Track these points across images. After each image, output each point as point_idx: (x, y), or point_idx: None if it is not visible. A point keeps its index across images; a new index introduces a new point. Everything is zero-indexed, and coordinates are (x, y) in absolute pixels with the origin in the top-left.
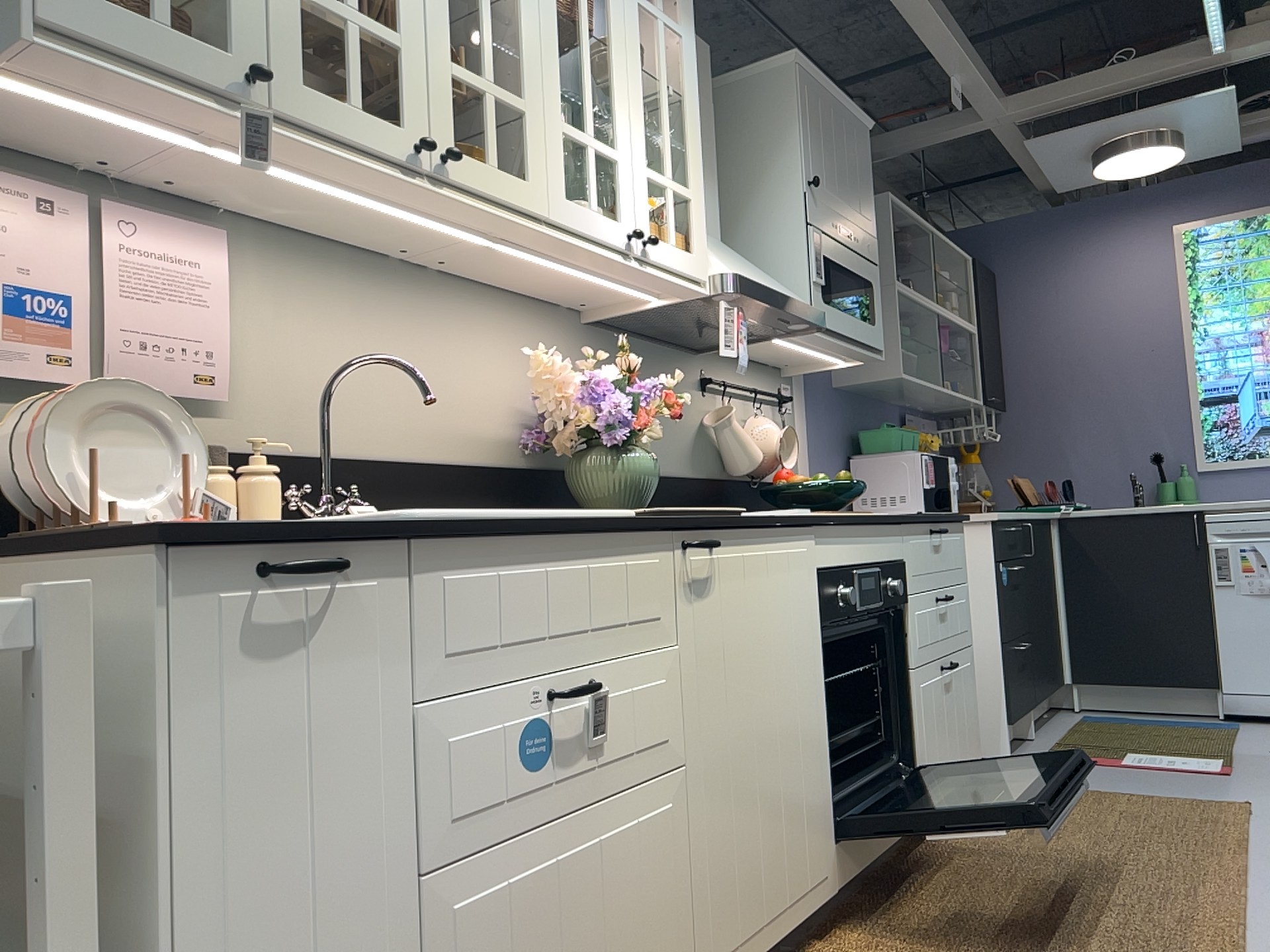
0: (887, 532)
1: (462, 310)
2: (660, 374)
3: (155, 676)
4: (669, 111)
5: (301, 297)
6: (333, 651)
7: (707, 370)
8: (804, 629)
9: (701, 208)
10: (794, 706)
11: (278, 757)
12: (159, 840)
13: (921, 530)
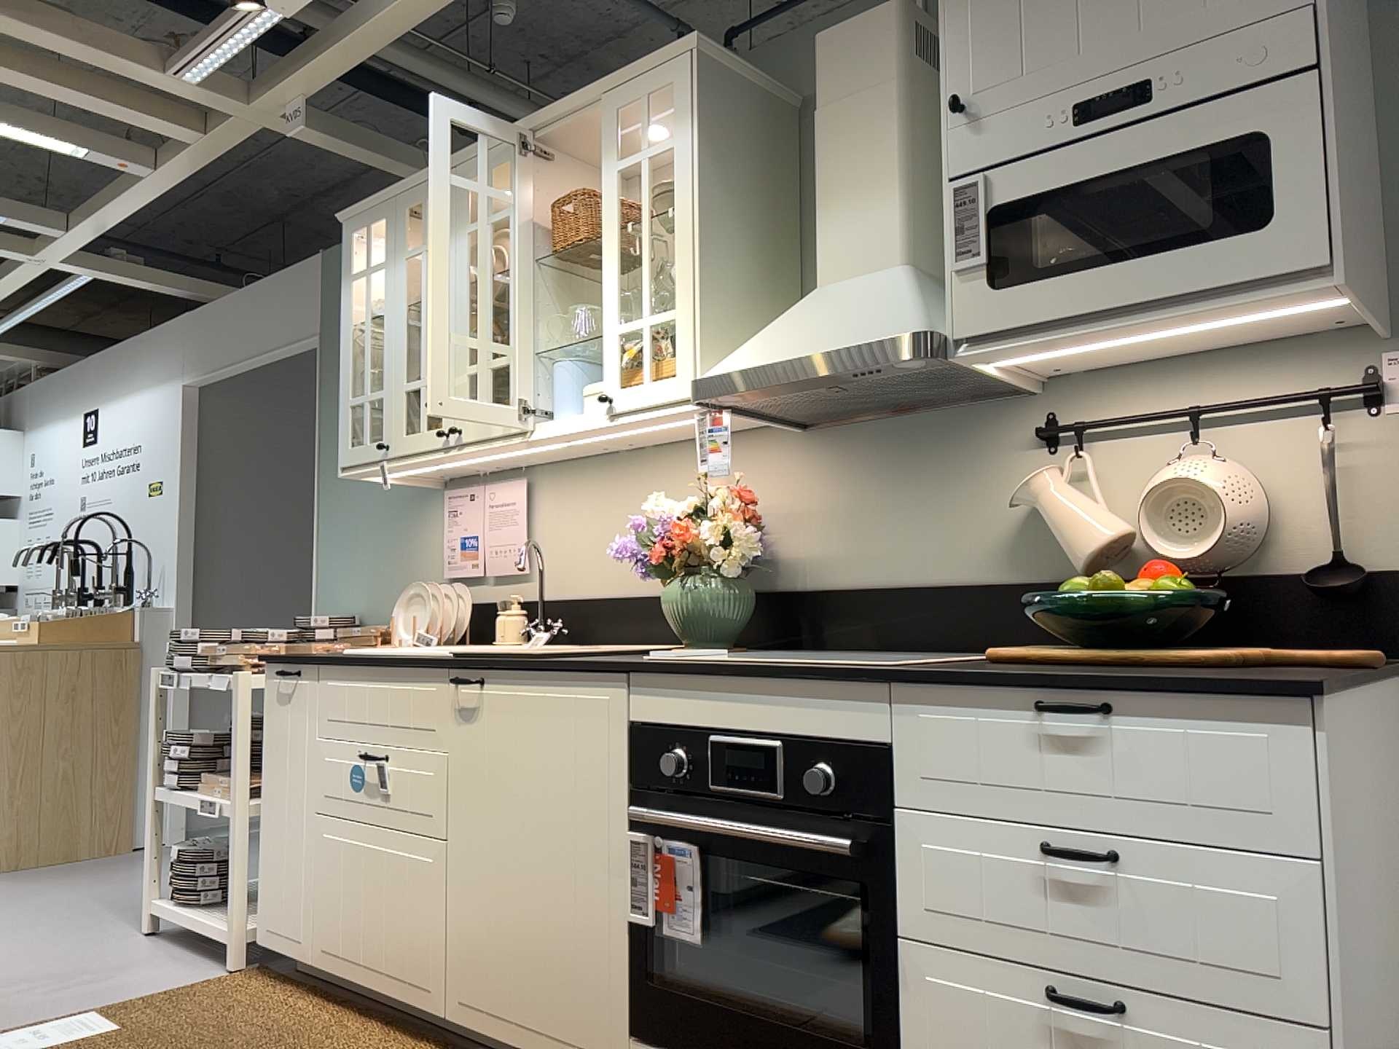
0: (819, 692)
1: (668, 468)
2: (932, 451)
3: (265, 703)
4: (647, 246)
5: (566, 499)
6: (297, 707)
7: (1053, 411)
8: (589, 782)
9: (686, 319)
10: (566, 853)
11: (284, 741)
12: (264, 756)
13: (973, 698)
